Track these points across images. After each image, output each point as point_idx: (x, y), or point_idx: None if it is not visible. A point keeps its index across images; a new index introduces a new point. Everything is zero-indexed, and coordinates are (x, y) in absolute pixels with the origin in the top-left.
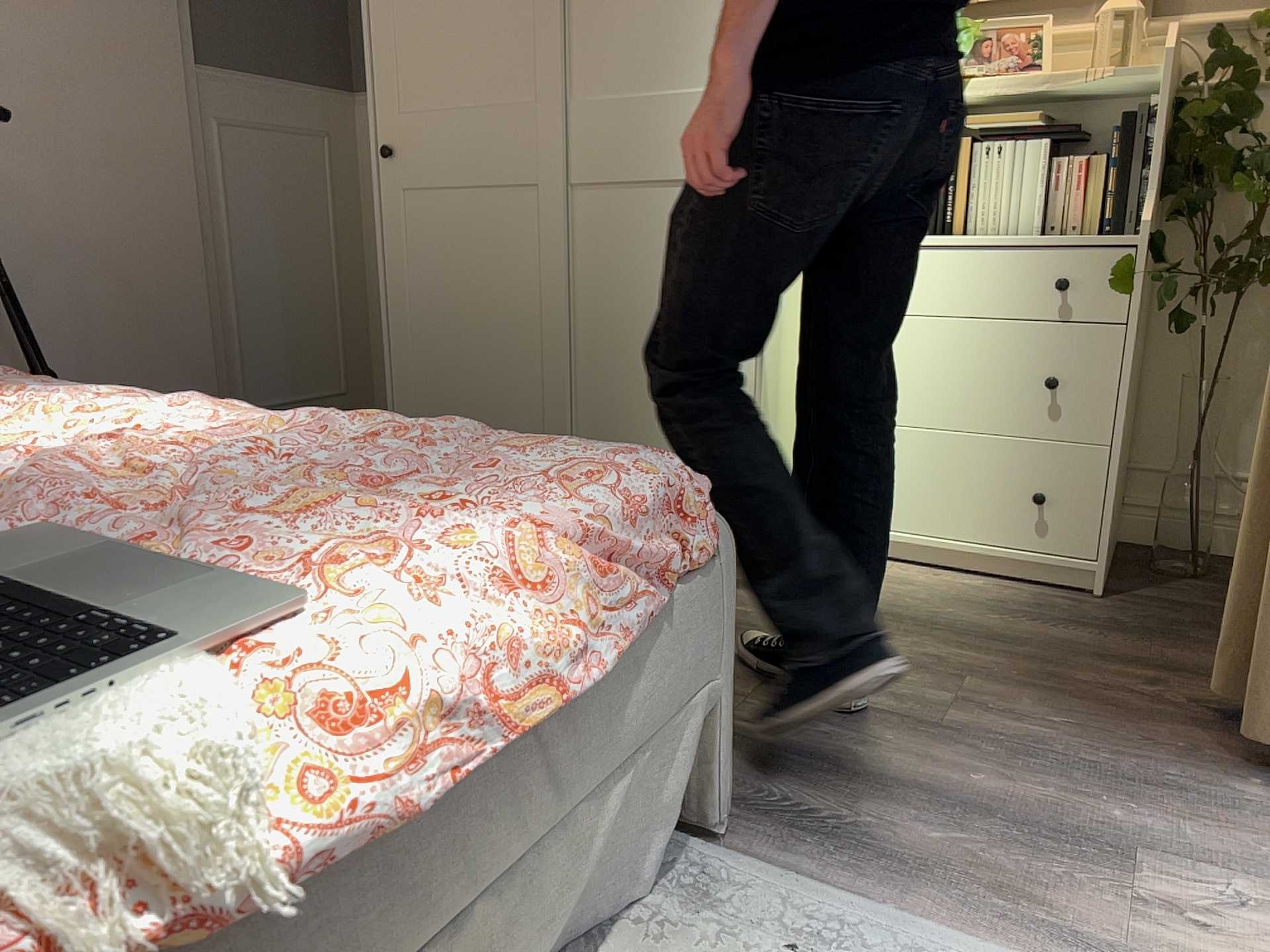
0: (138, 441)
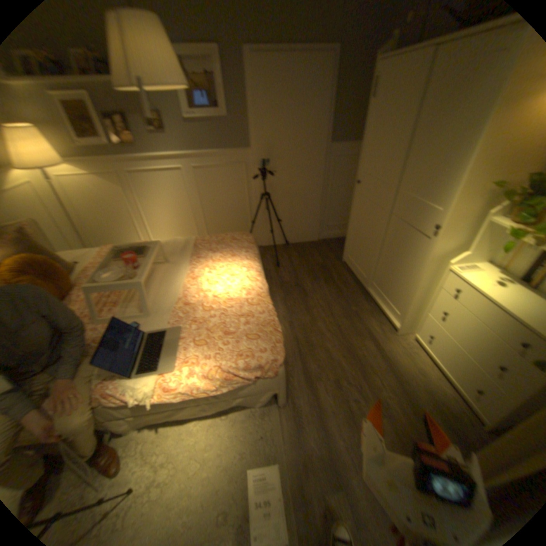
0: (231, 288)
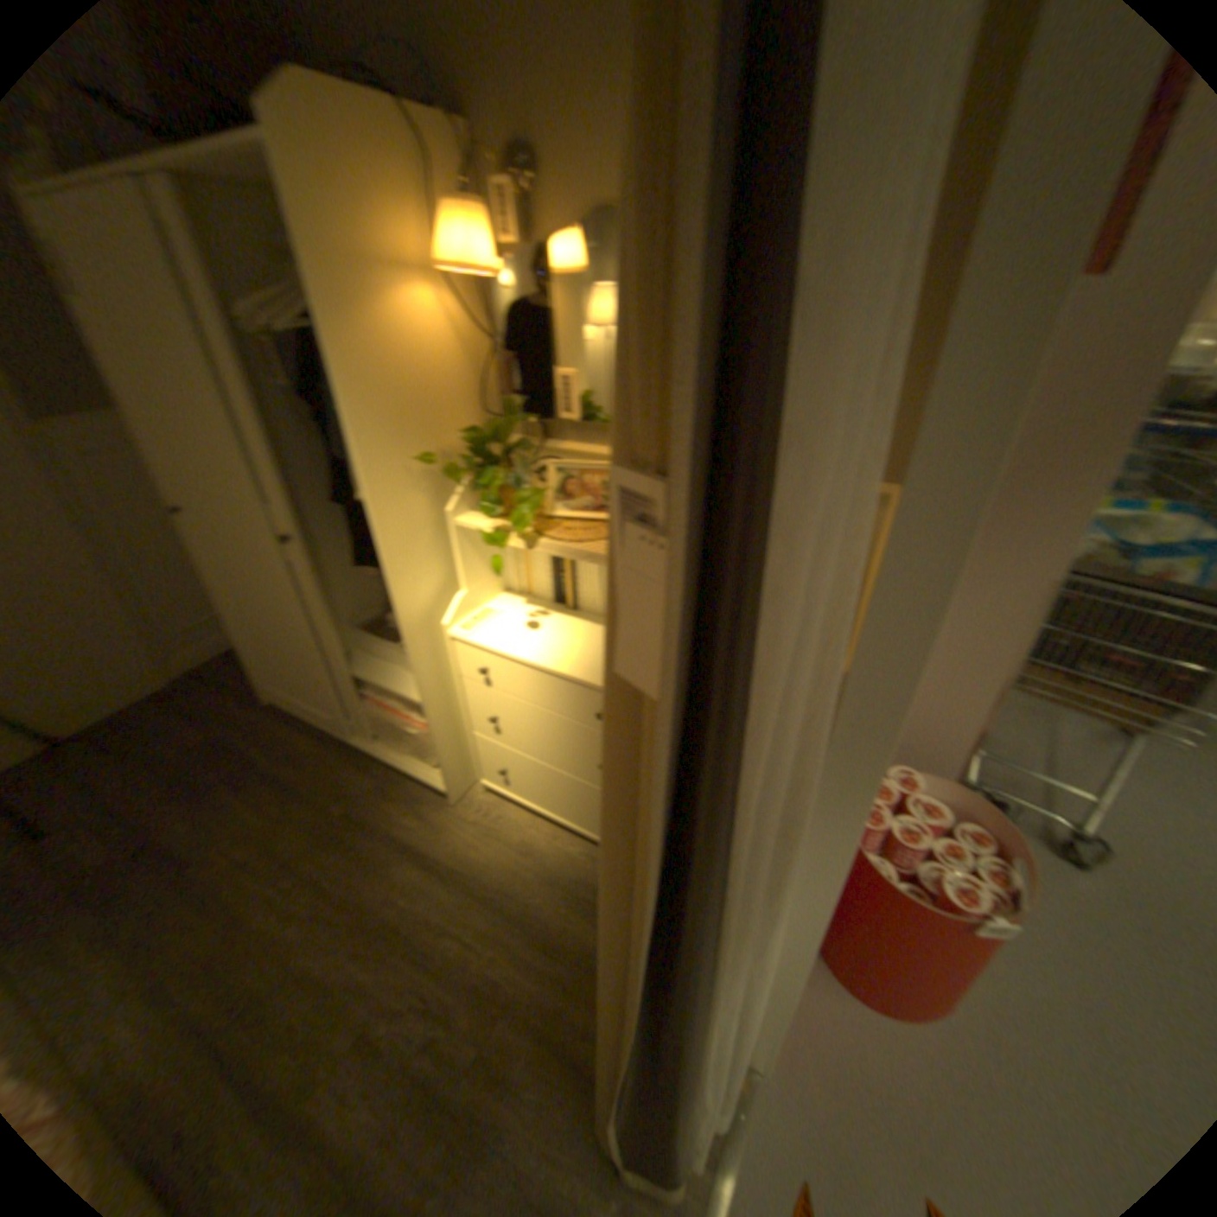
0: None
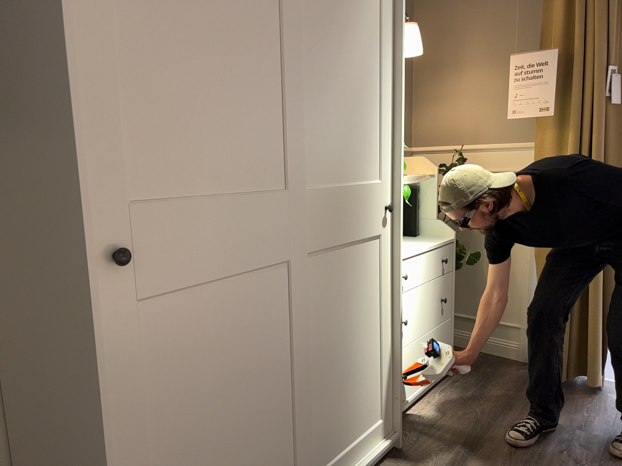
0: None
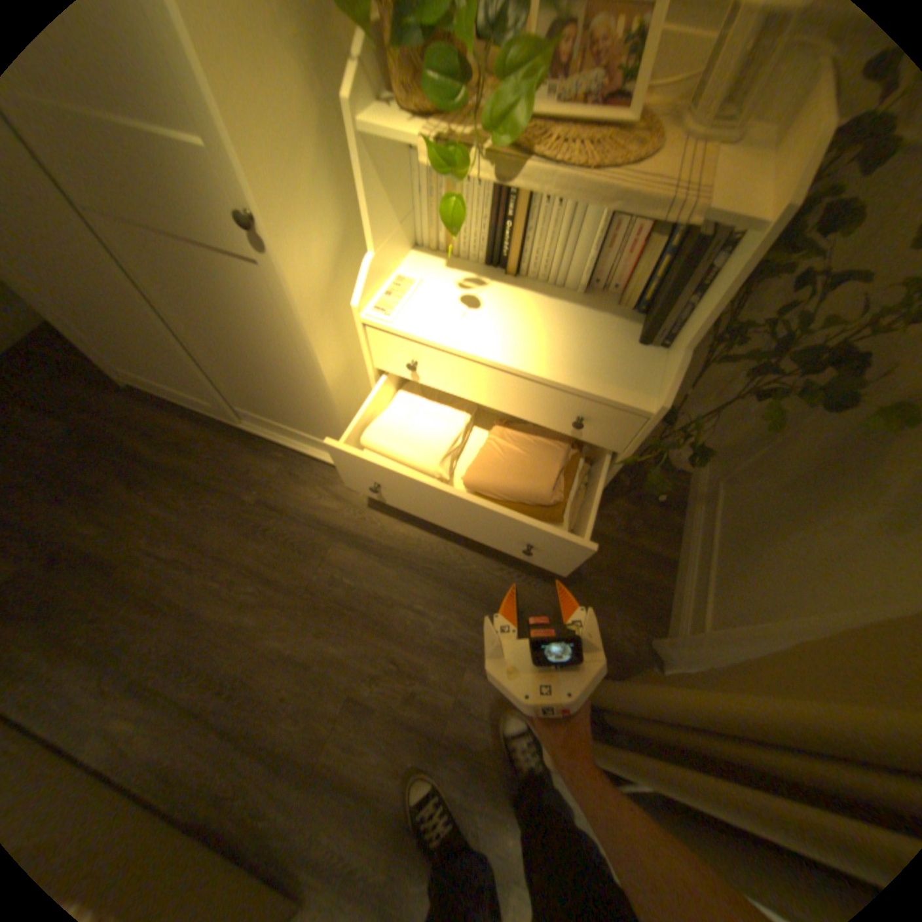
0: None
